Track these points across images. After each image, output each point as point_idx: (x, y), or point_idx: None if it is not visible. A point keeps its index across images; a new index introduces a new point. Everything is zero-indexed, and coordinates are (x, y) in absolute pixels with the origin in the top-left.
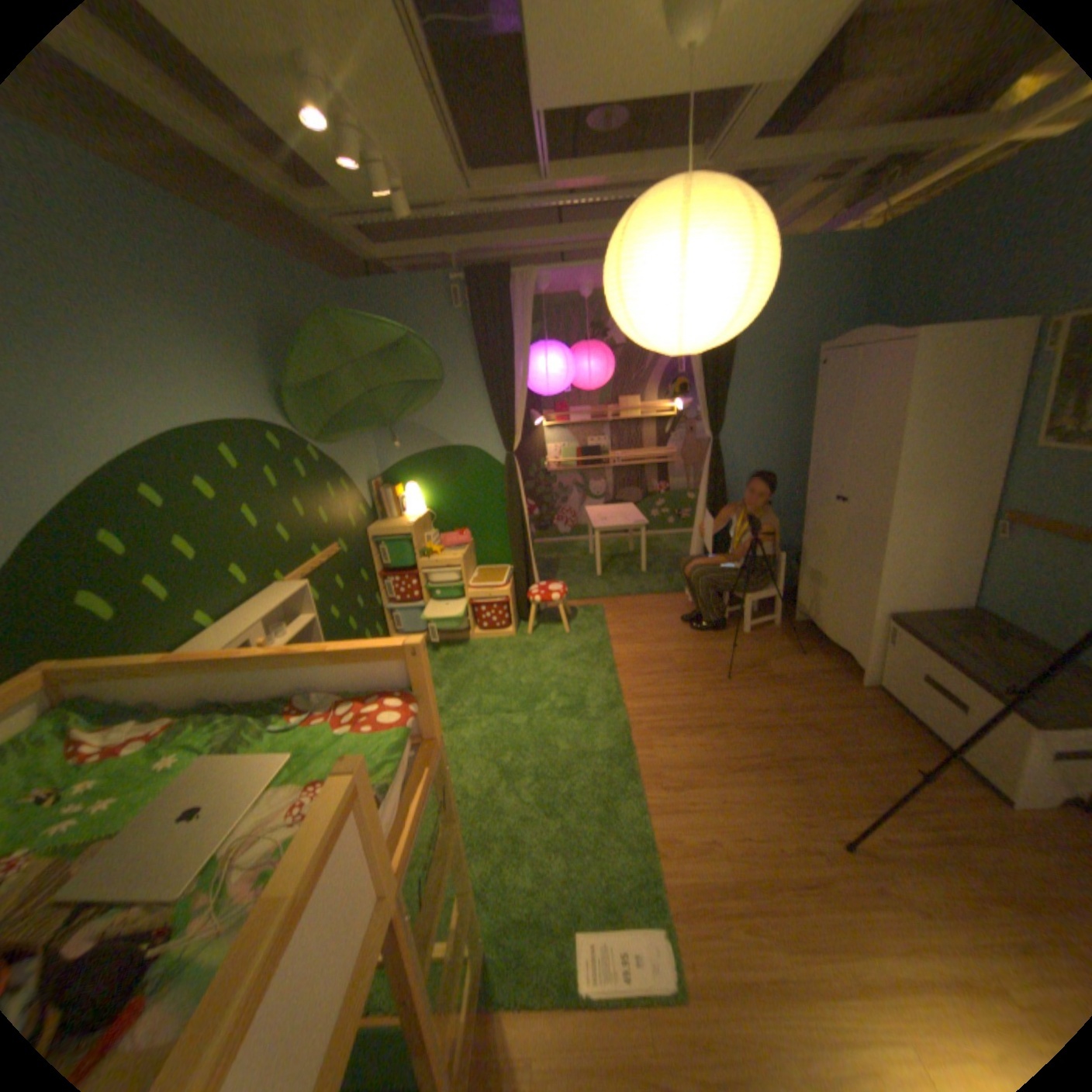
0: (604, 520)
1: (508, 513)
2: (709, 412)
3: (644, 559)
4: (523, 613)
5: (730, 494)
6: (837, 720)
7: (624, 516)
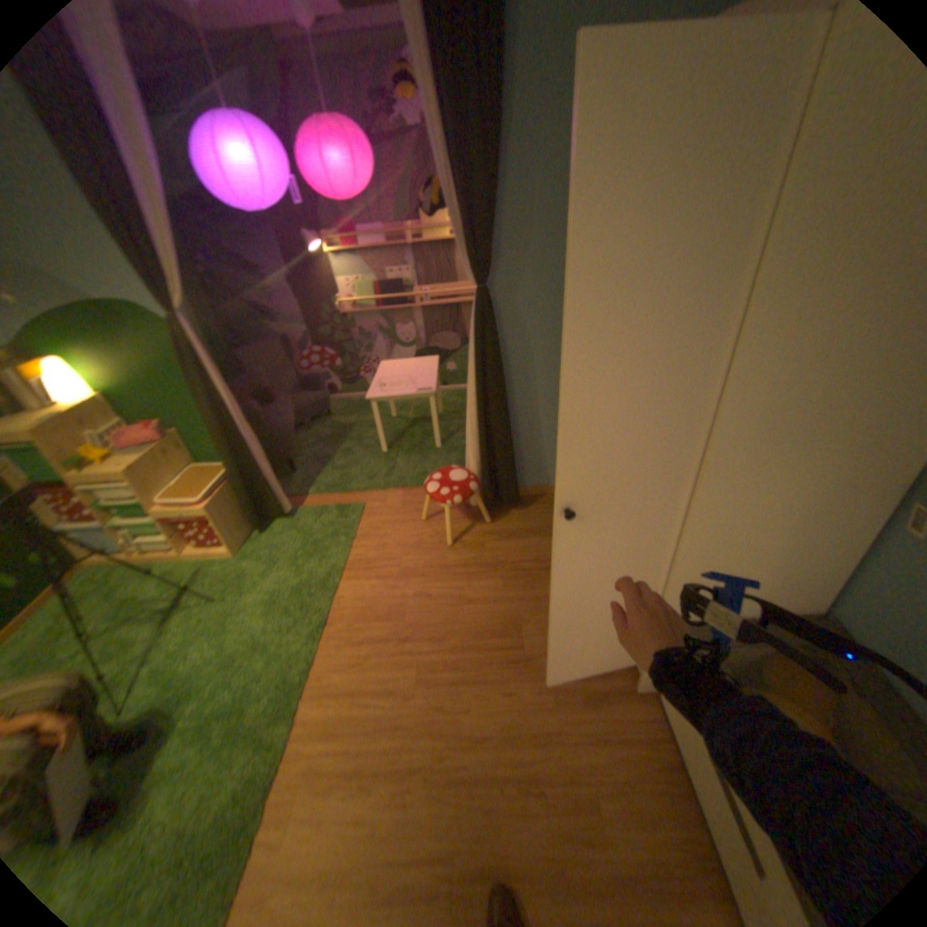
0: (385, 387)
1: (196, 401)
2: (467, 240)
3: (438, 434)
4: (252, 524)
5: (517, 367)
6: (580, 771)
7: (414, 380)
